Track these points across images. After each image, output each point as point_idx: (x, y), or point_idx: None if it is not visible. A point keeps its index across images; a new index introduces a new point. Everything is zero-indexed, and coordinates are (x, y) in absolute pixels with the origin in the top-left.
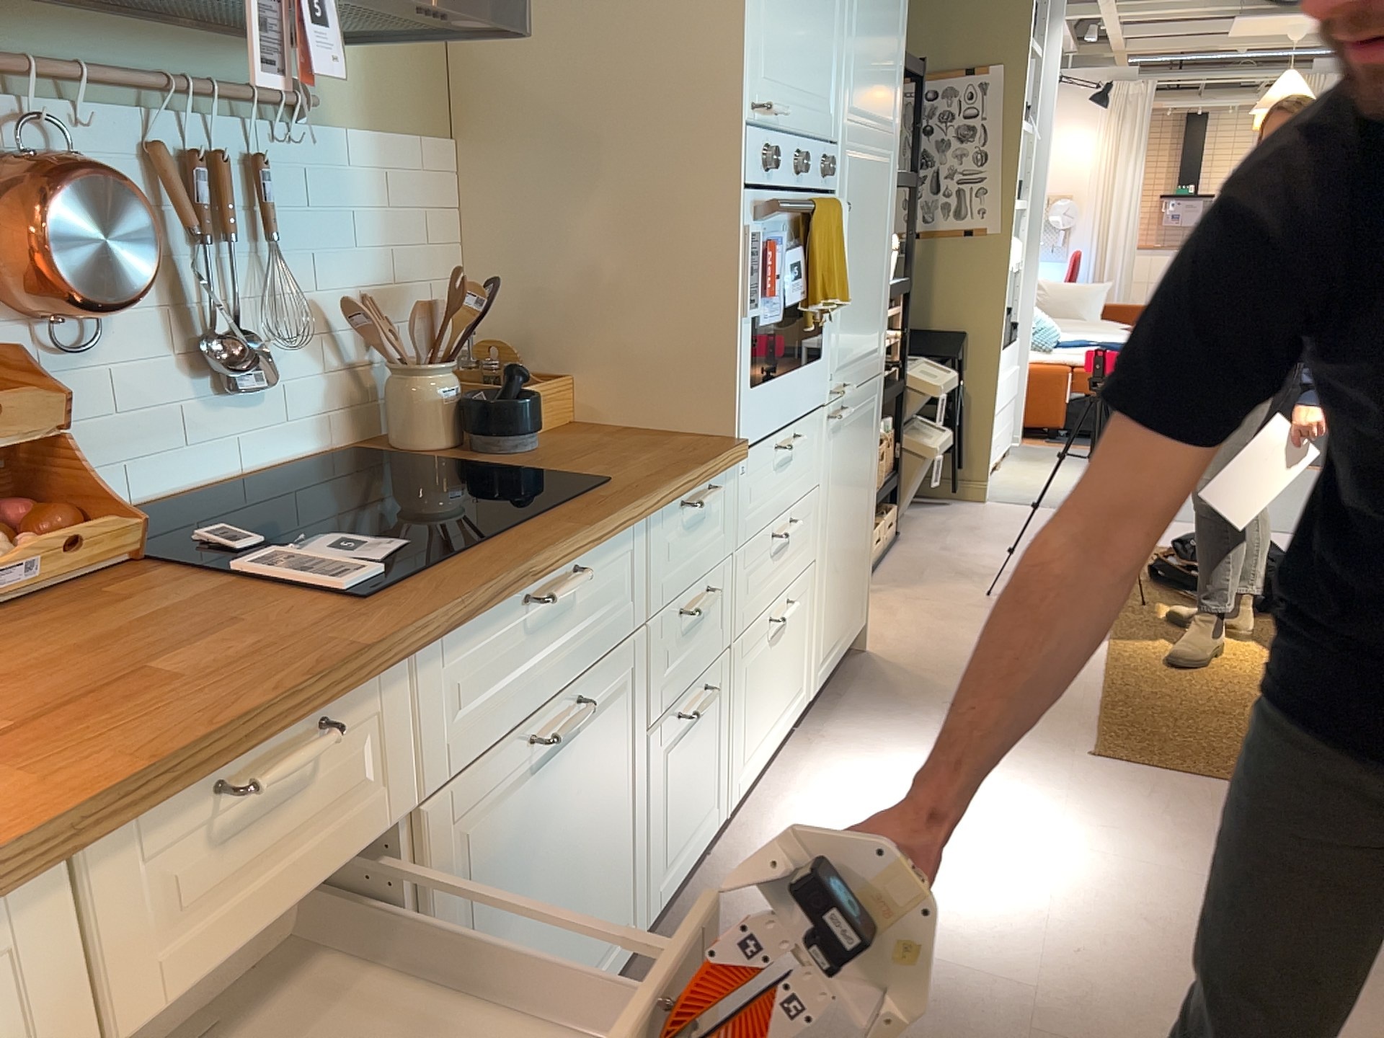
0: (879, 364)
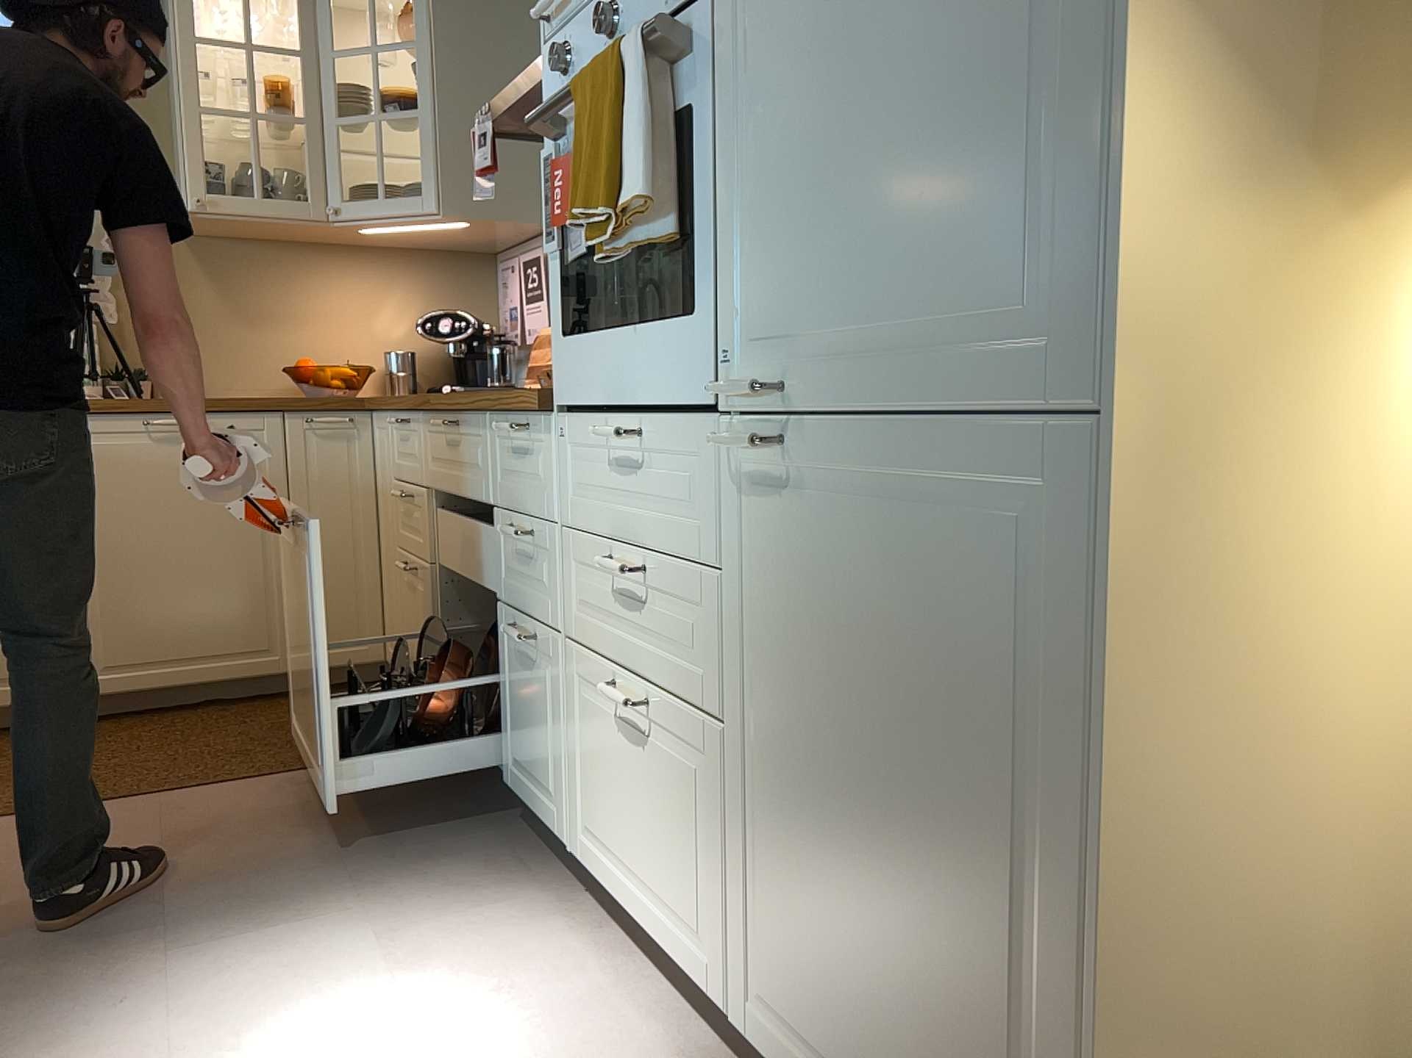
0: (1069, 379)
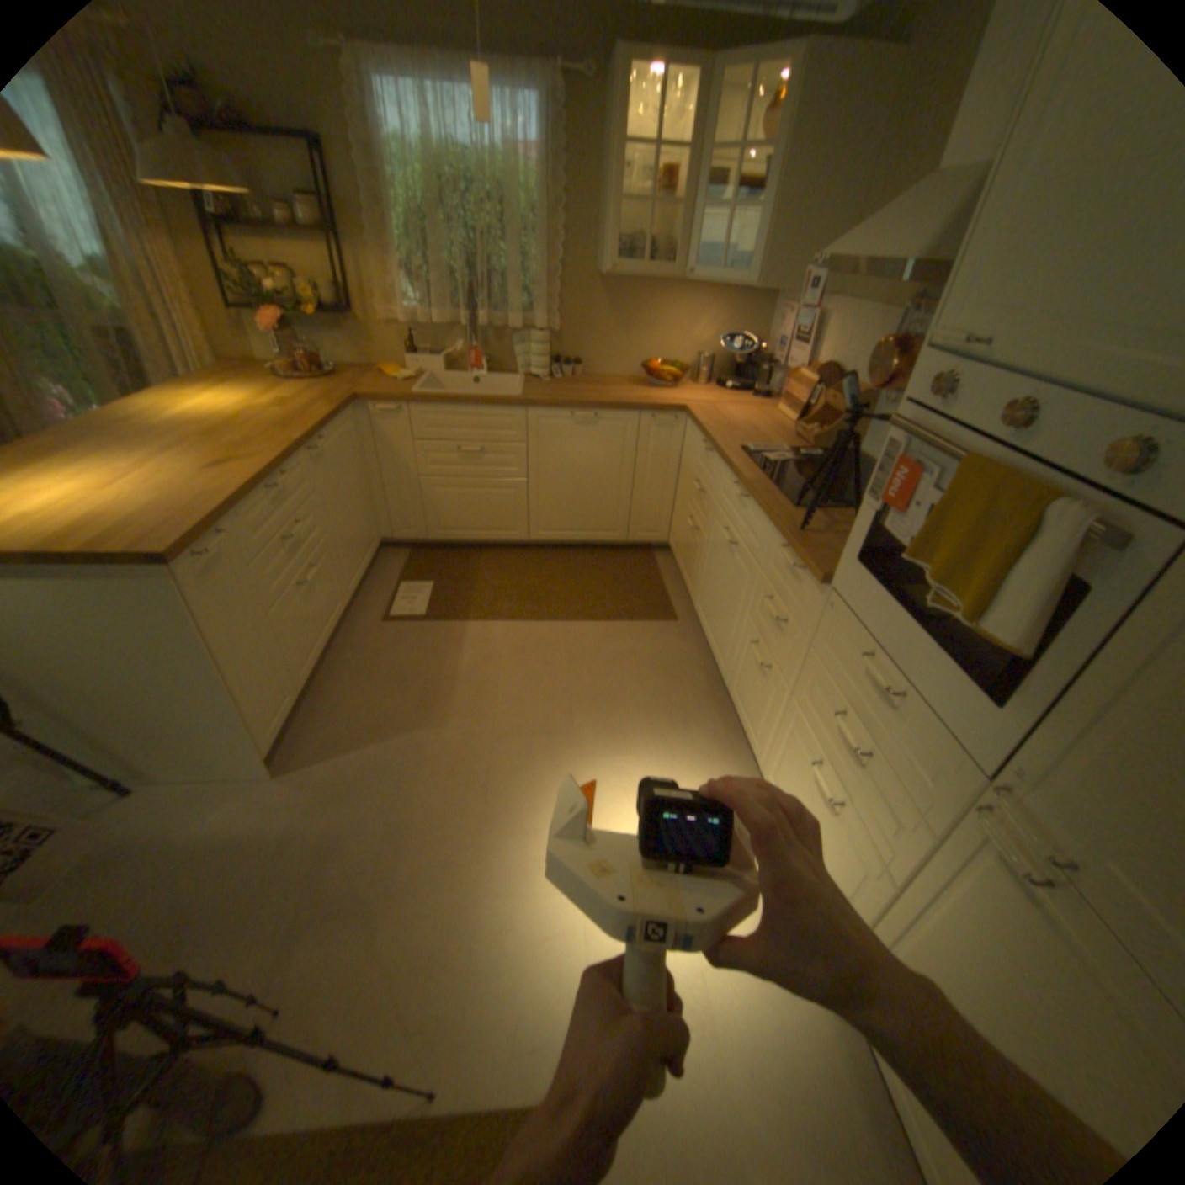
0: None
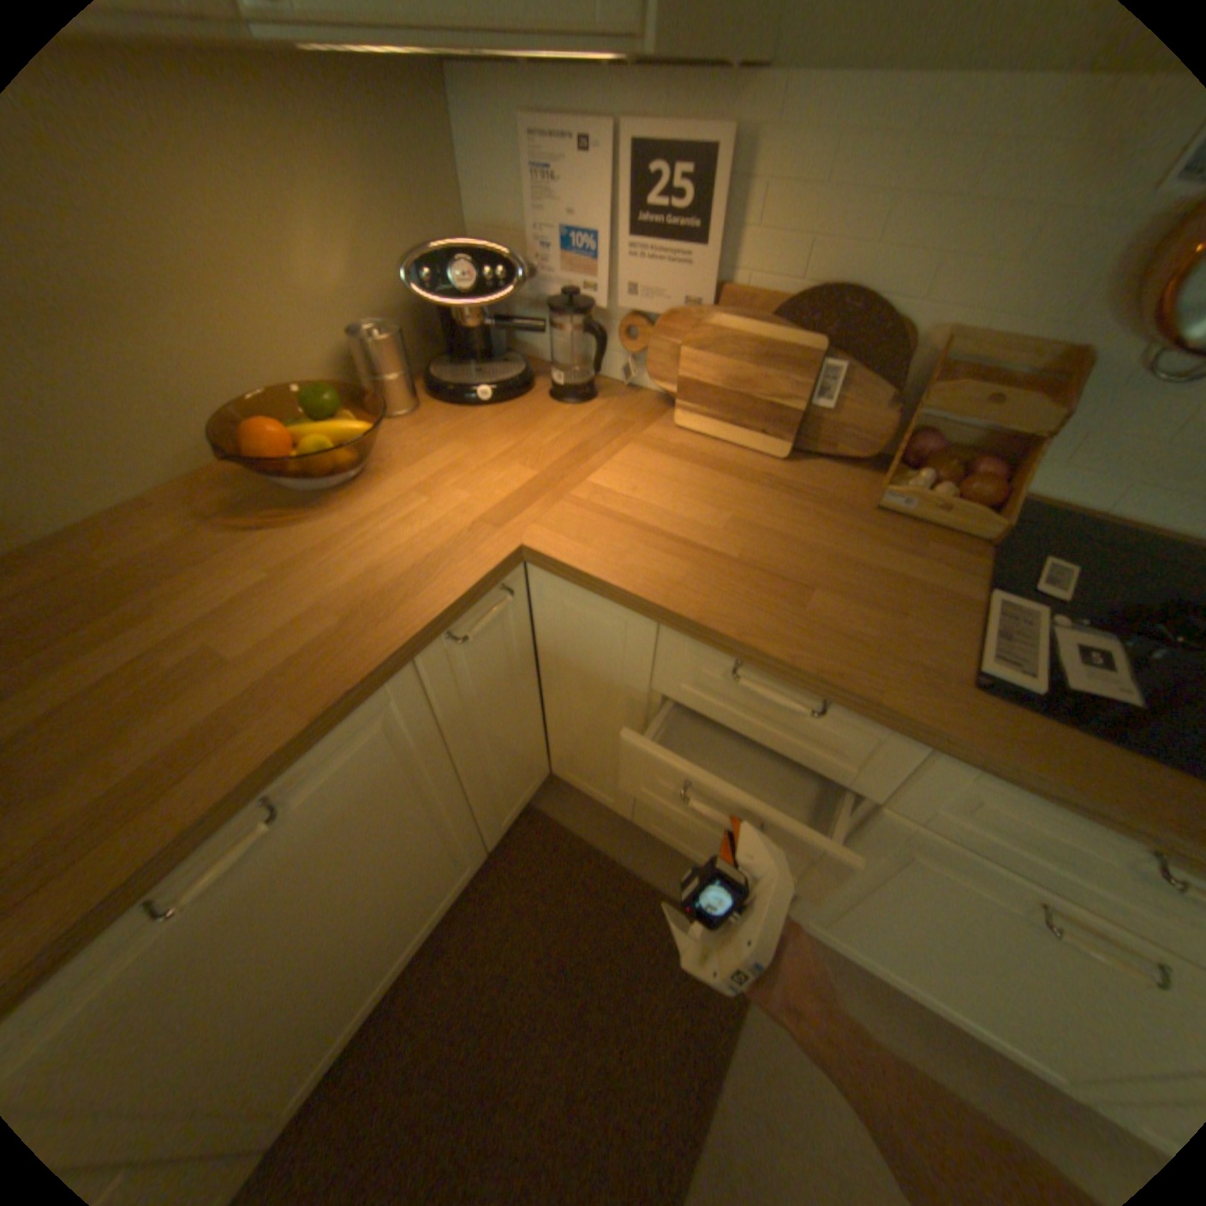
0: None
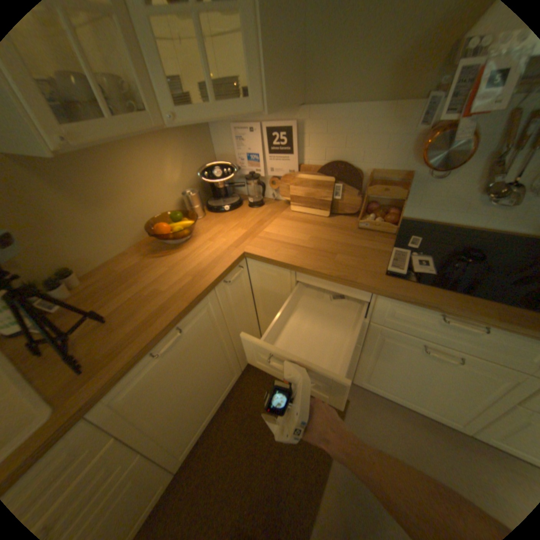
0: None
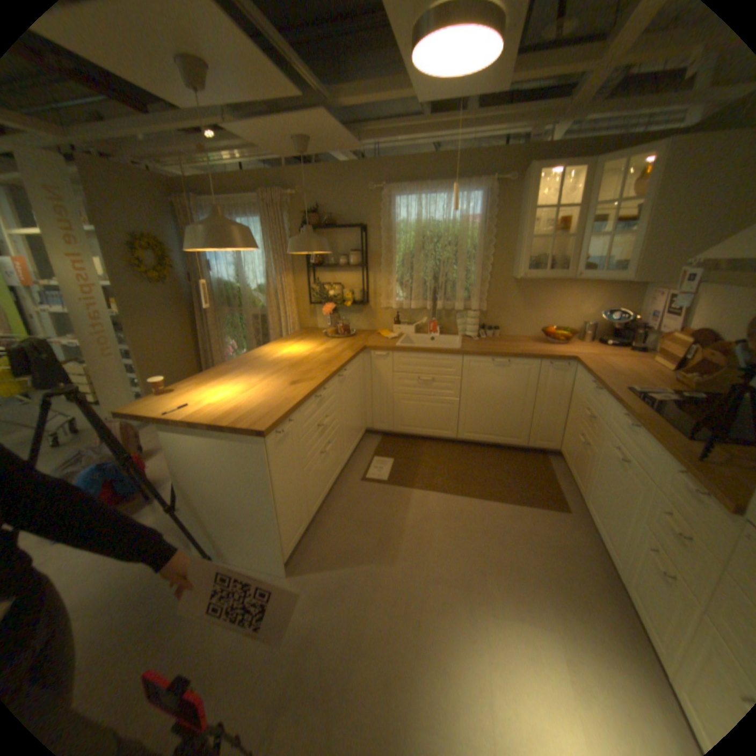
0: None
